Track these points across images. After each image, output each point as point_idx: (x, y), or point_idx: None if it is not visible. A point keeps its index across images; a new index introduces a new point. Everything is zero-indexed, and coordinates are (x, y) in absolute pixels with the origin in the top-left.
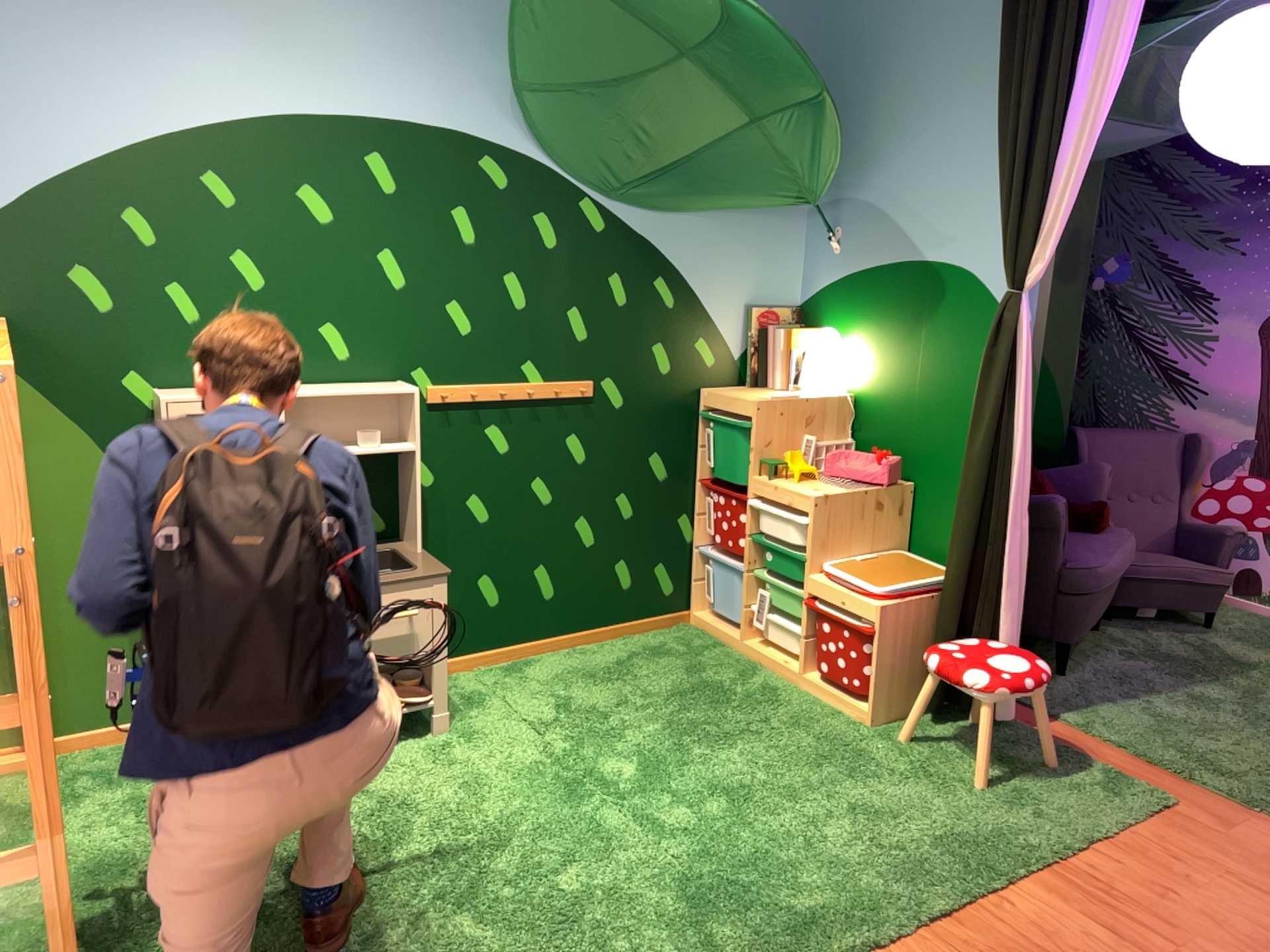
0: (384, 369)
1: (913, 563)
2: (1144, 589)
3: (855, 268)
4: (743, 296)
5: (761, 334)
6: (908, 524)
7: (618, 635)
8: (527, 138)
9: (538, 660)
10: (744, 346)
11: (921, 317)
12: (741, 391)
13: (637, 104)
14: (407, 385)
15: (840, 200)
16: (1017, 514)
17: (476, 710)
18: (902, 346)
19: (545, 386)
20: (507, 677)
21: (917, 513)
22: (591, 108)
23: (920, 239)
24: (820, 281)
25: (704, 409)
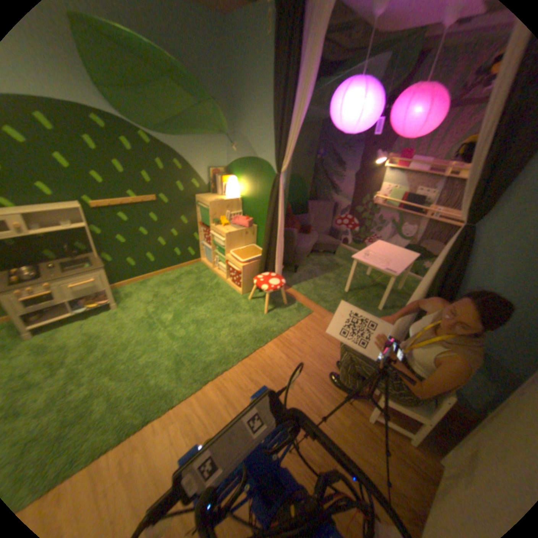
0: (66, 197)
1: (257, 250)
2: (322, 247)
3: (241, 156)
4: (207, 164)
5: (214, 177)
6: (257, 238)
7: (178, 269)
8: (106, 104)
9: (151, 280)
10: (209, 181)
11: (258, 176)
12: (209, 196)
13: (150, 91)
14: (76, 203)
15: (236, 131)
16: (282, 240)
17: (126, 302)
18: (254, 184)
19: (136, 199)
20: (139, 288)
21: (259, 235)
22: (131, 92)
23: (258, 149)
24: (232, 159)
25: (197, 202)
